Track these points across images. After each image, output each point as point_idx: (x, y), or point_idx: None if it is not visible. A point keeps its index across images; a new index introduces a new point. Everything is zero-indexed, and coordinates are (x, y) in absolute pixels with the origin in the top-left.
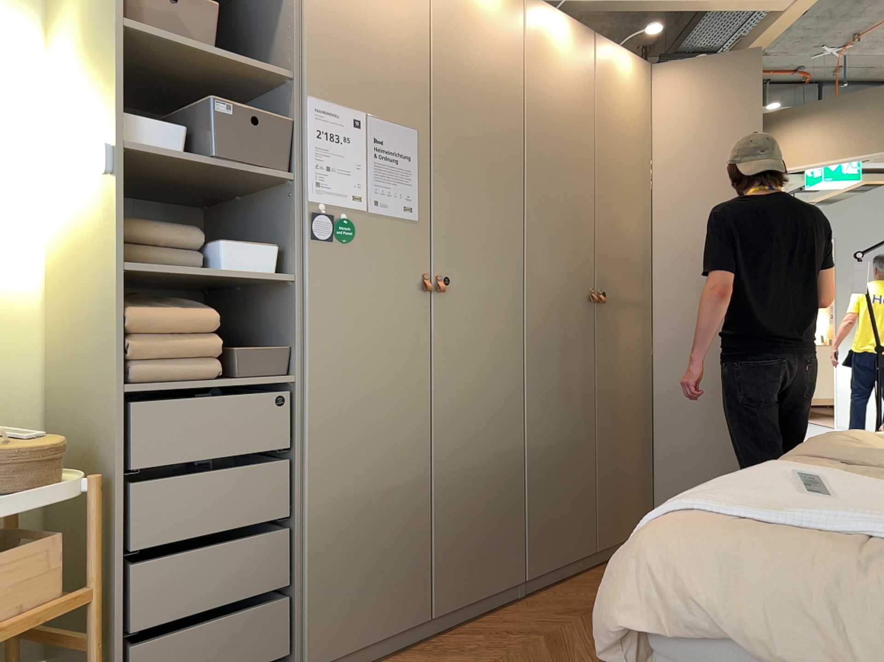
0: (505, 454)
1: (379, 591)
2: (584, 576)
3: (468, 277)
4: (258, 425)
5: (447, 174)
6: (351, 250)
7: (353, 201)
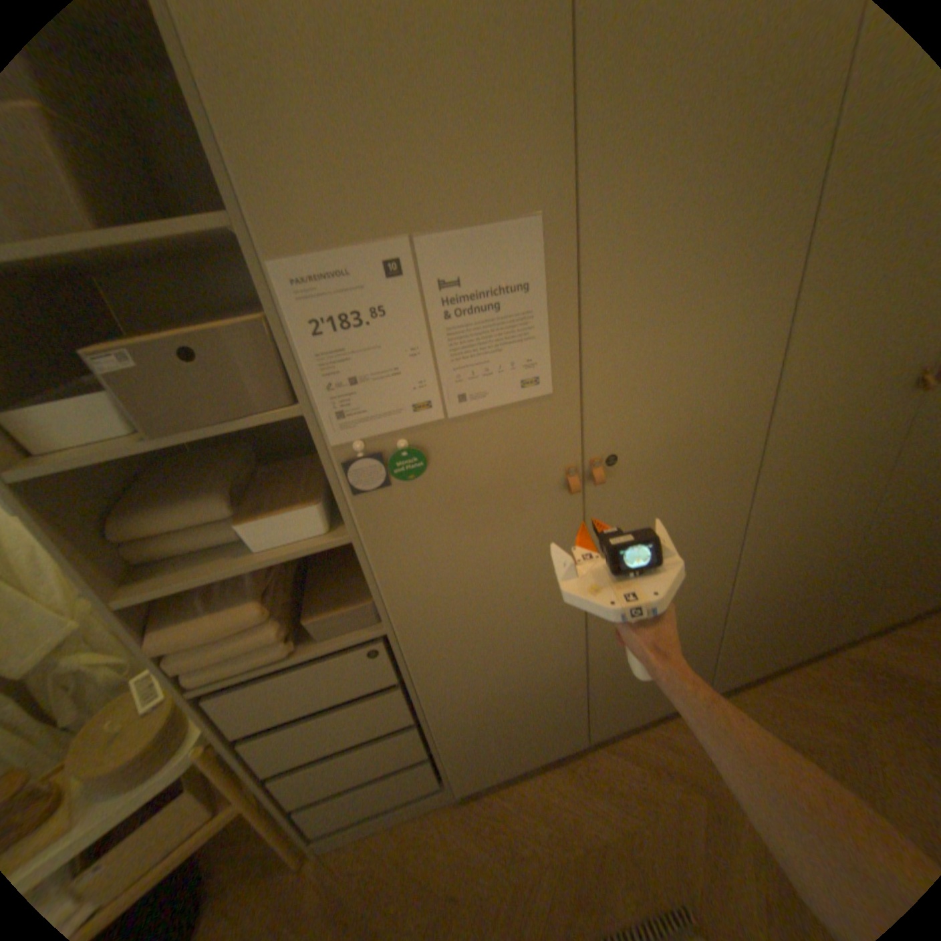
0: (695, 614)
1: (525, 744)
2: (790, 678)
3: (650, 443)
4: (355, 677)
5: (612, 284)
6: (429, 483)
7: (415, 413)
